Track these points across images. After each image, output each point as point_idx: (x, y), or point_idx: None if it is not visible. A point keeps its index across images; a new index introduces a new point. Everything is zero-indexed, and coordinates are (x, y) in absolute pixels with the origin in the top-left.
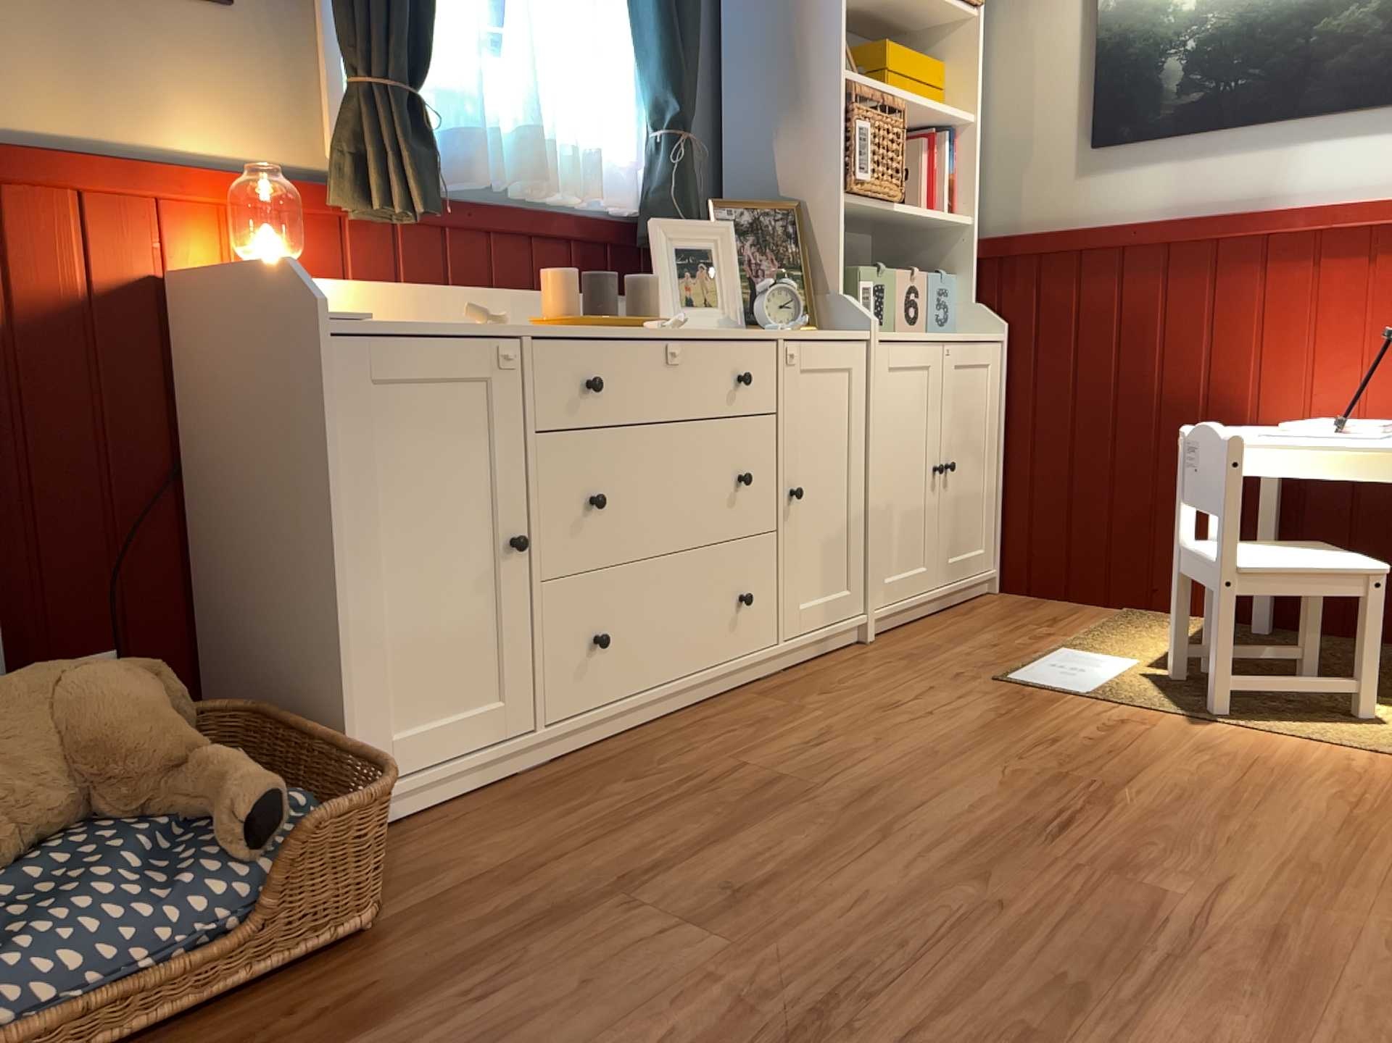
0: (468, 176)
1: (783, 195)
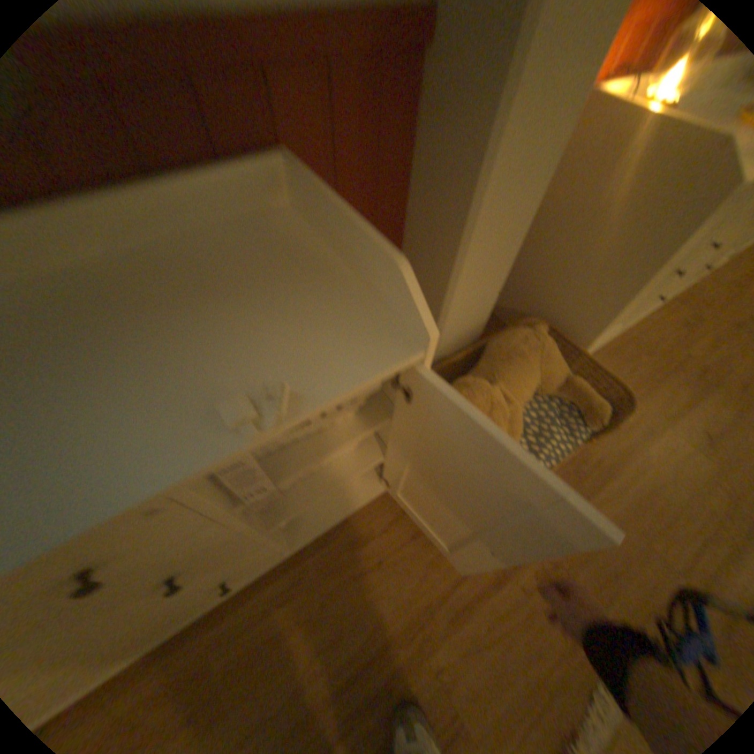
0: None
1: None
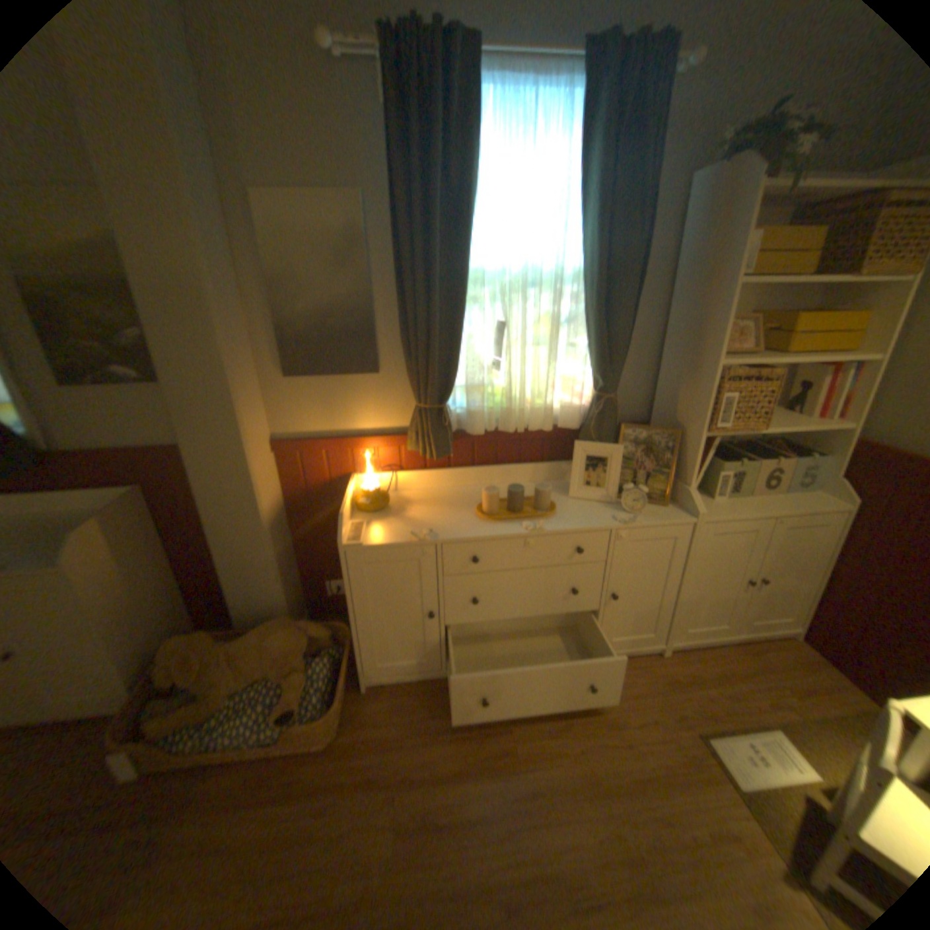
0: (472, 431)
1: (677, 418)
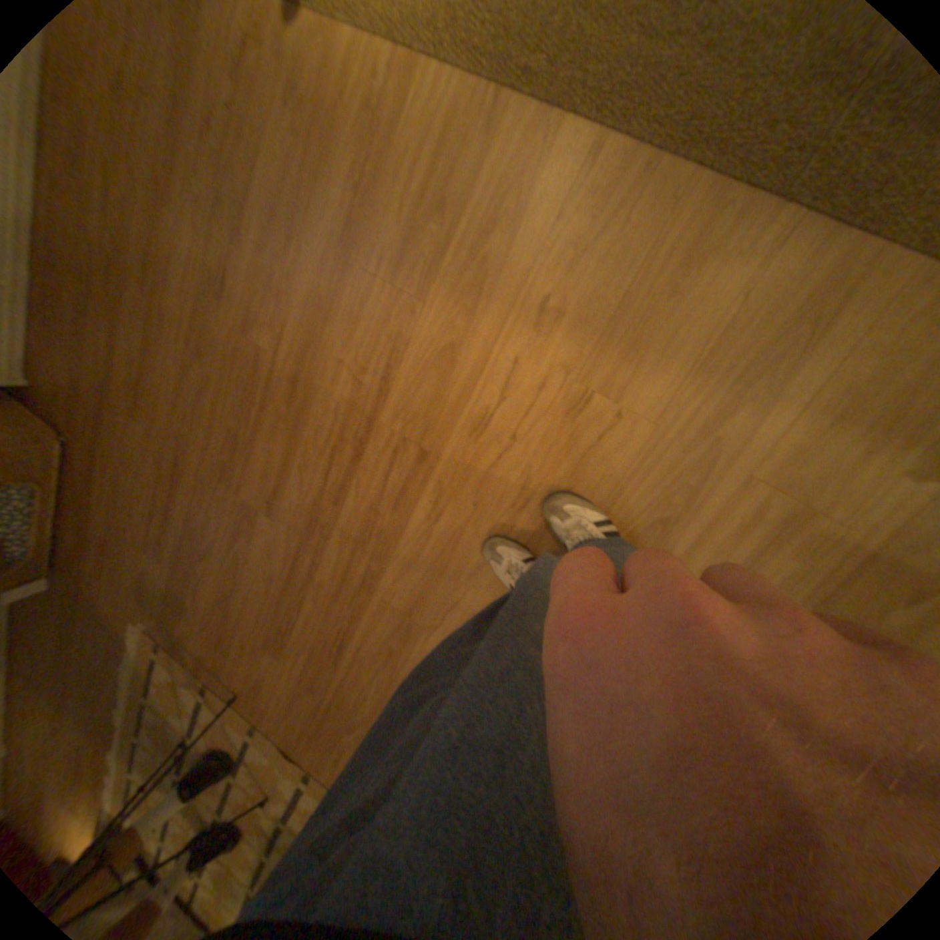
0: None
1: None
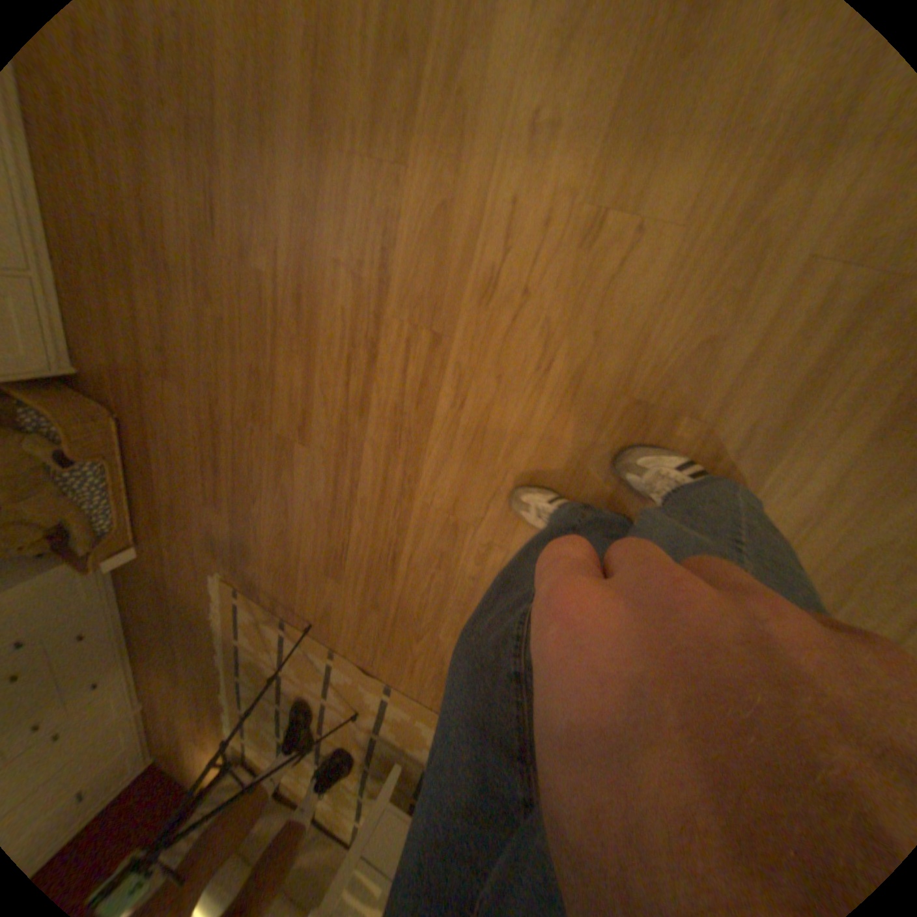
0: None
1: None
